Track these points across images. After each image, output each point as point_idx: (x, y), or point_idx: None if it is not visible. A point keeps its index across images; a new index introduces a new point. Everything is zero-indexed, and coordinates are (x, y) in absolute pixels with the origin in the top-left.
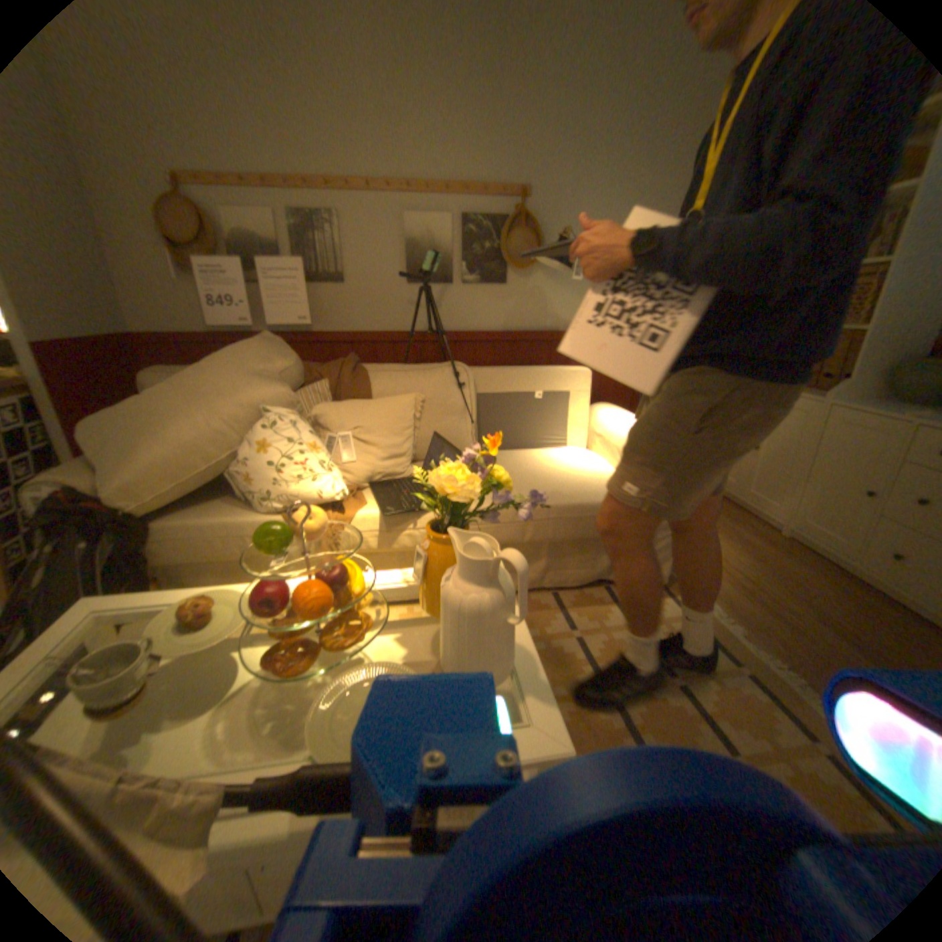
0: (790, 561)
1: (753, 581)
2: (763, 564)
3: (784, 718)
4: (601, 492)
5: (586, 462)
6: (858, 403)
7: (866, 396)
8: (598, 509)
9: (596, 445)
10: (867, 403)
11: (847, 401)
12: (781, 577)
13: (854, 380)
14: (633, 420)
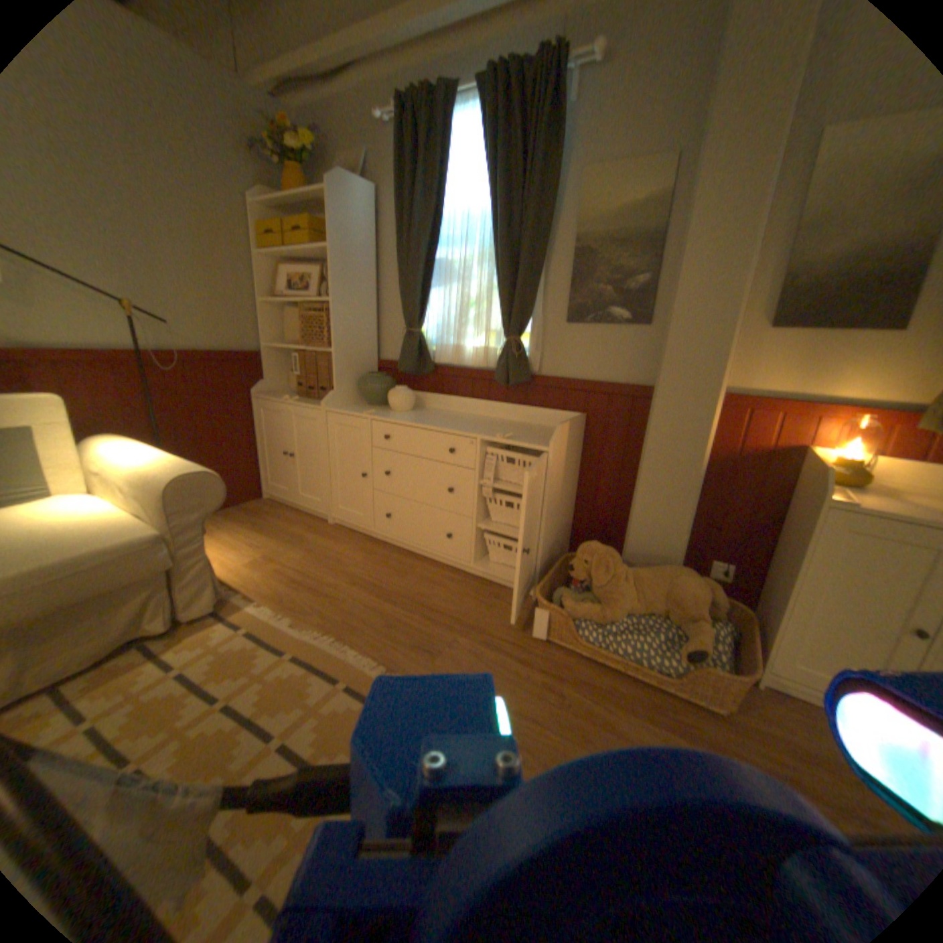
0: (332, 543)
1: (301, 572)
2: (311, 554)
3: (314, 679)
4: (82, 542)
5: (74, 511)
6: (340, 409)
7: (347, 403)
8: (75, 564)
9: (87, 487)
10: (346, 408)
11: (334, 408)
12: (324, 560)
13: (335, 391)
14: (133, 450)
